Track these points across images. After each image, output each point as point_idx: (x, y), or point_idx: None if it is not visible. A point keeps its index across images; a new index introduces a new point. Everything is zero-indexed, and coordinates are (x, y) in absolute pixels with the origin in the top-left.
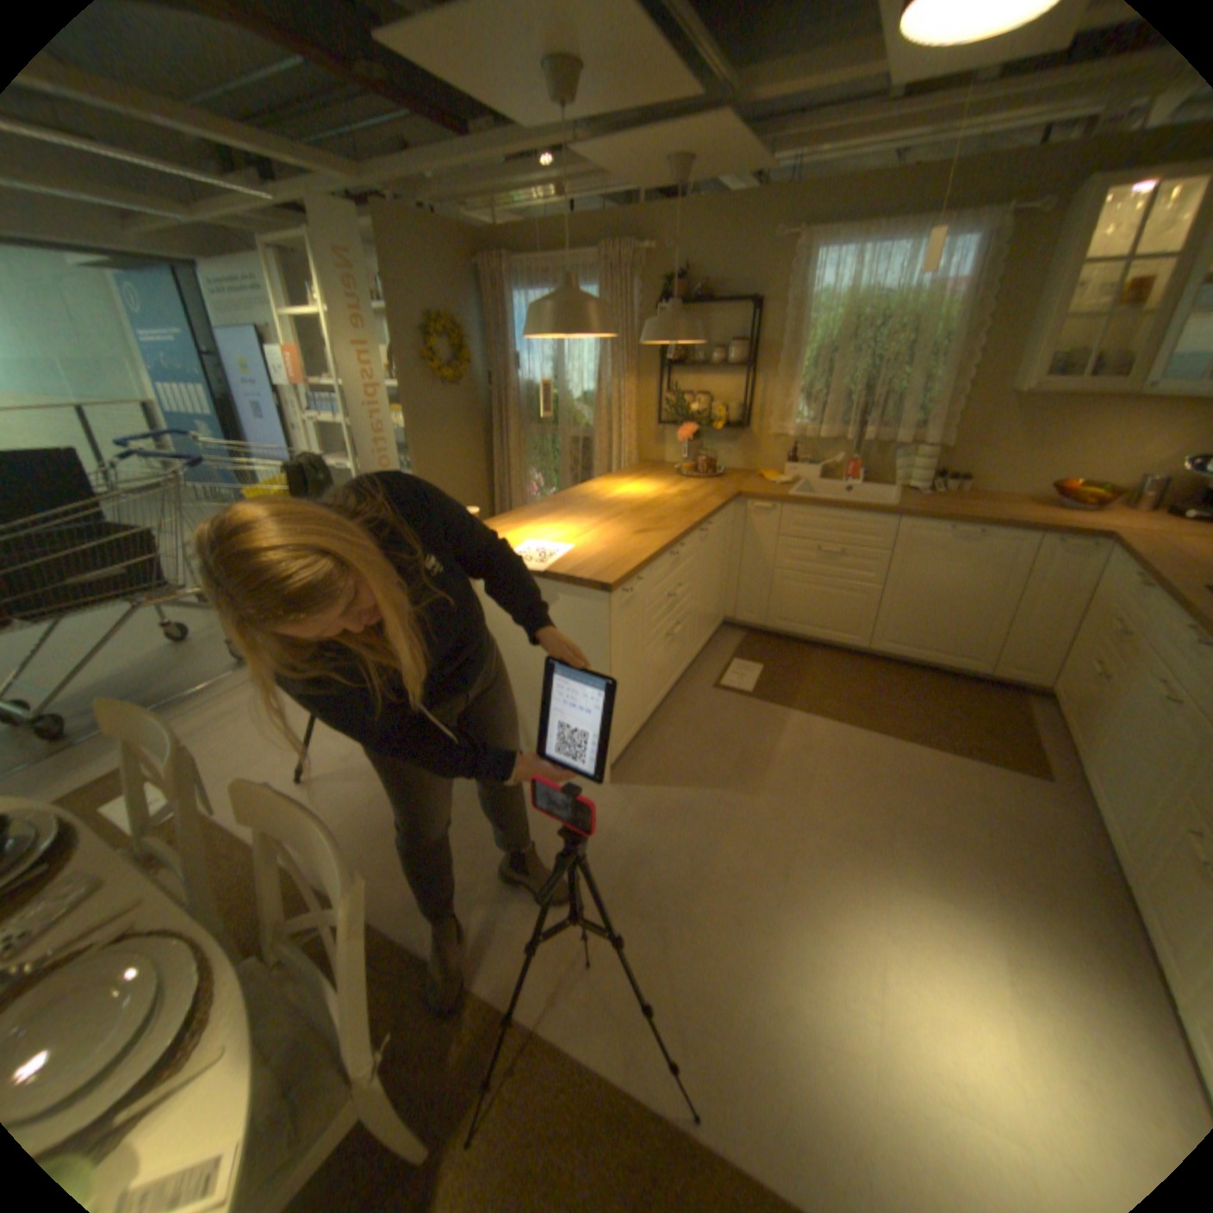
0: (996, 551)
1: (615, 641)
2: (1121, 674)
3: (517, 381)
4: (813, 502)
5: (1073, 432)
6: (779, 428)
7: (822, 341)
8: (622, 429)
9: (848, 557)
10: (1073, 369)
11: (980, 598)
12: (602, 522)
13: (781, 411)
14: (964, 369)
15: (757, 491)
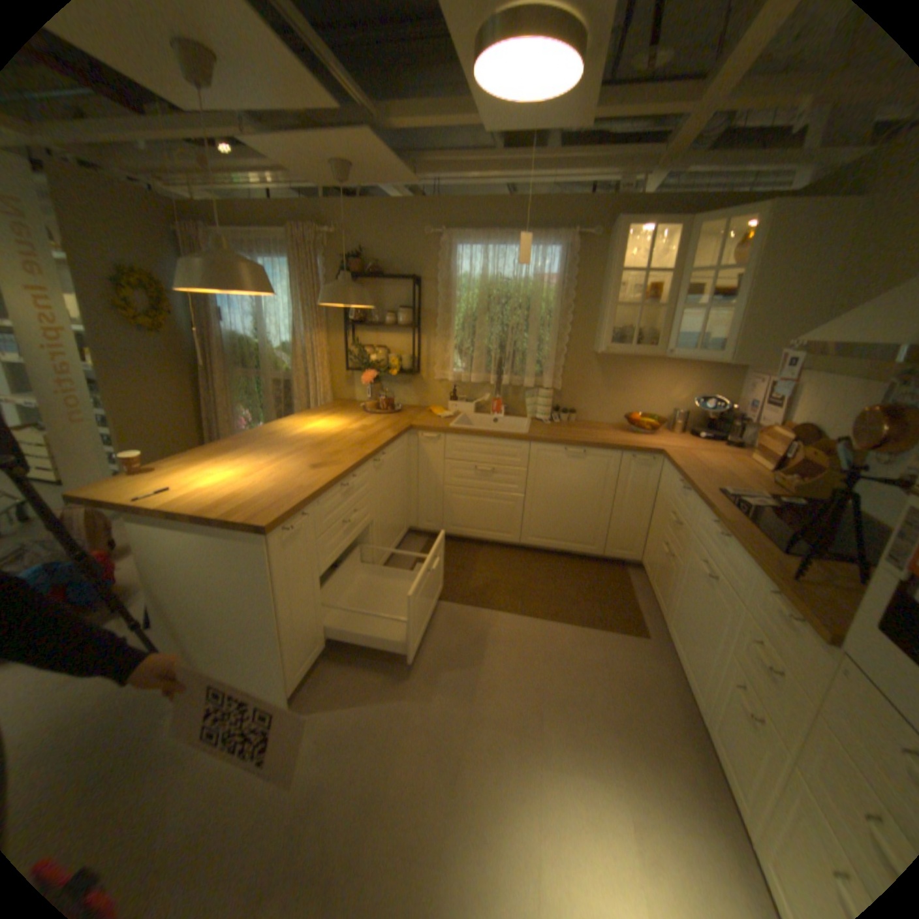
0: (595, 465)
1: (280, 578)
2: (680, 554)
3: (221, 331)
4: (468, 432)
5: (632, 381)
6: (442, 374)
7: (466, 311)
8: (316, 373)
9: (497, 473)
10: (626, 339)
11: (589, 499)
12: (281, 458)
13: (443, 362)
14: (562, 336)
15: (426, 424)
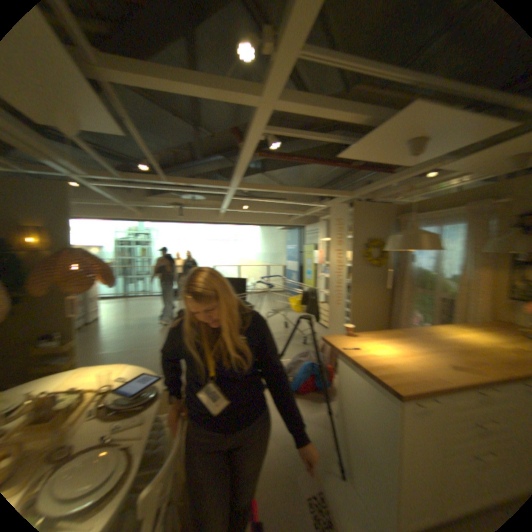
0: None
1: (410, 439)
2: None
3: (414, 266)
4: None
5: None
6: None
7: None
8: (479, 297)
9: None
10: None
11: None
12: (432, 353)
13: None
14: None
15: None
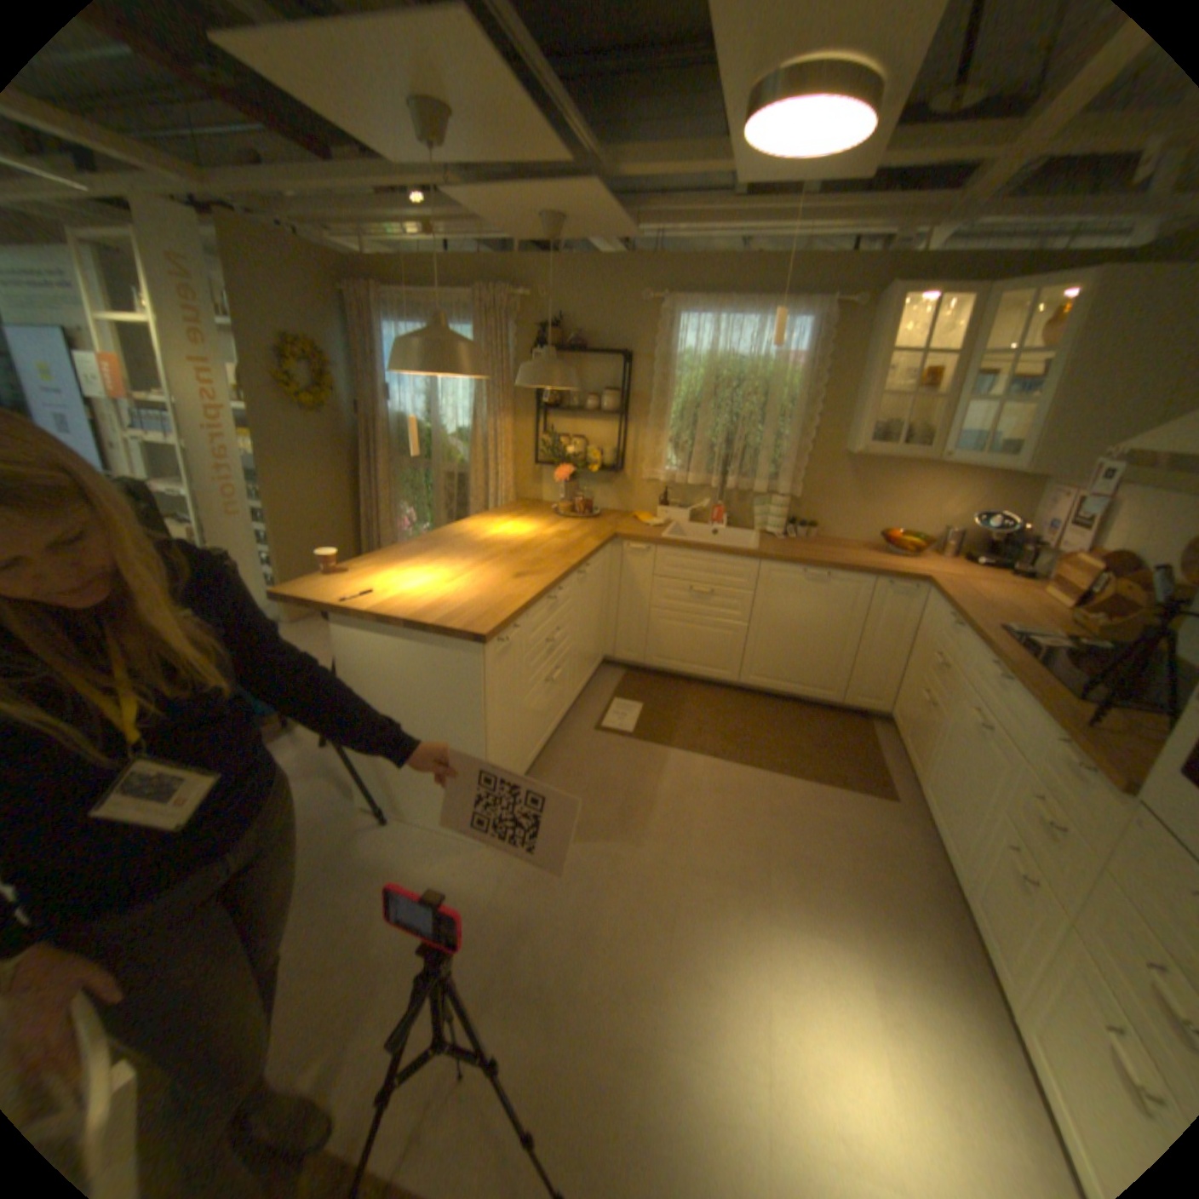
0: (841, 592)
1: (491, 694)
2: (945, 702)
3: (388, 412)
4: (684, 545)
5: (893, 489)
6: (652, 473)
7: (688, 396)
8: (499, 466)
9: (717, 597)
10: (891, 437)
11: (830, 634)
12: (478, 564)
13: (653, 458)
14: (807, 430)
15: (633, 533)
